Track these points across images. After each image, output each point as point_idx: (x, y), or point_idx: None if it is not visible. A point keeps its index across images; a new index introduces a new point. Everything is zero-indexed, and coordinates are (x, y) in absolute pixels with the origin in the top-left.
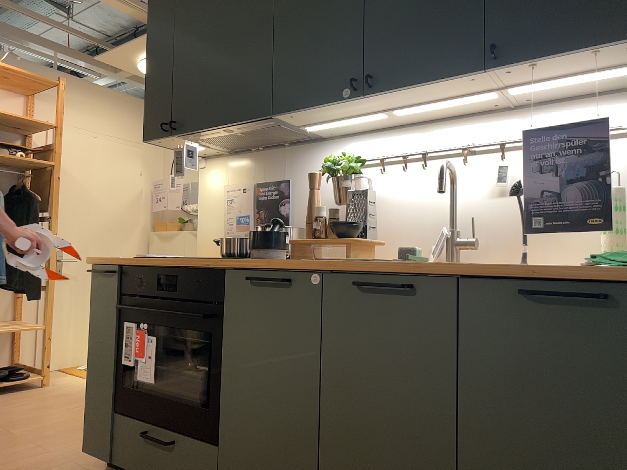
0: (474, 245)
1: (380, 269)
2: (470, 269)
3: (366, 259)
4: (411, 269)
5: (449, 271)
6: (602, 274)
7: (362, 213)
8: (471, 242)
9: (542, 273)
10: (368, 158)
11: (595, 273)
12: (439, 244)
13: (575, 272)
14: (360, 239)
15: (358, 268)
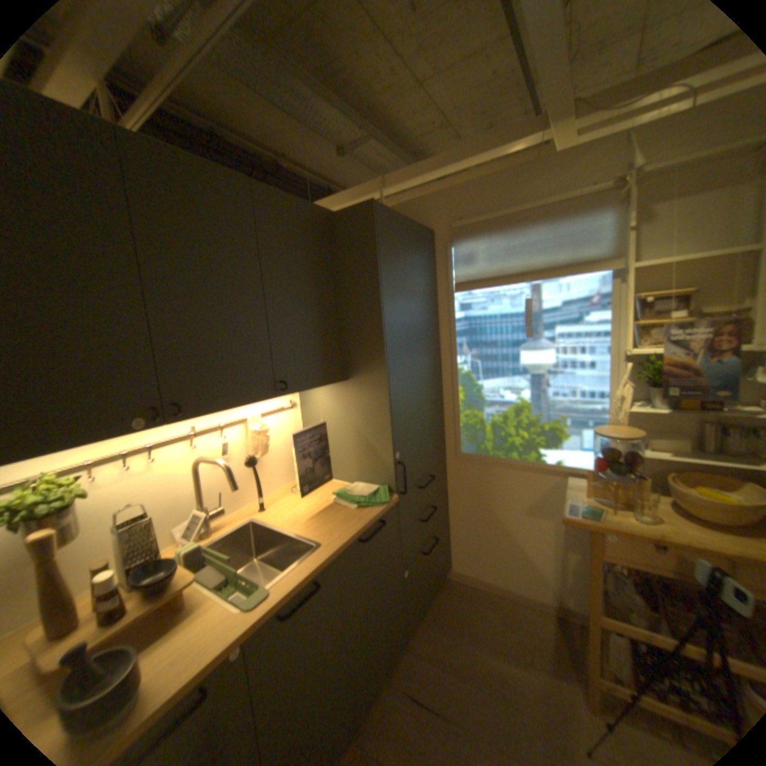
0: (221, 513)
1: (289, 591)
2: (344, 548)
3: (266, 594)
4: (314, 573)
5: (334, 557)
6: (376, 513)
7: (148, 549)
8: (221, 513)
9: (366, 528)
10: (66, 471)
11: (380, 516)
12: (190, 528)
13: (369, 518)
14: (179, 578)
15: (279, 606)
